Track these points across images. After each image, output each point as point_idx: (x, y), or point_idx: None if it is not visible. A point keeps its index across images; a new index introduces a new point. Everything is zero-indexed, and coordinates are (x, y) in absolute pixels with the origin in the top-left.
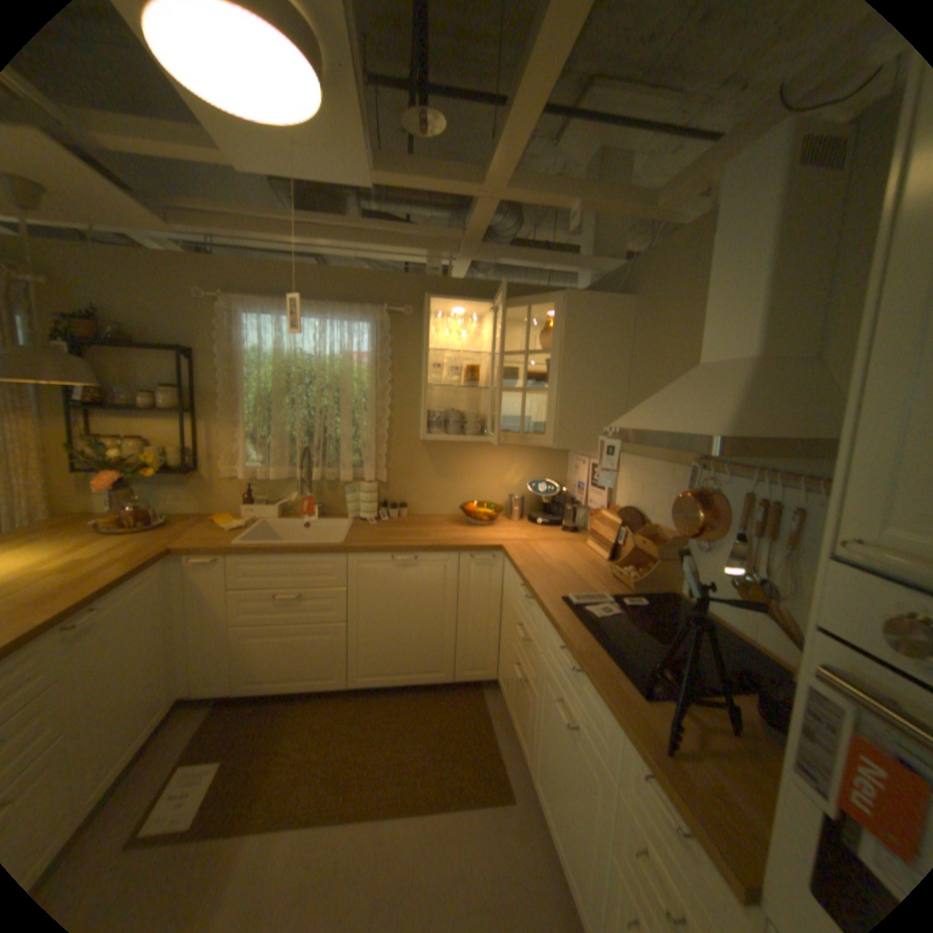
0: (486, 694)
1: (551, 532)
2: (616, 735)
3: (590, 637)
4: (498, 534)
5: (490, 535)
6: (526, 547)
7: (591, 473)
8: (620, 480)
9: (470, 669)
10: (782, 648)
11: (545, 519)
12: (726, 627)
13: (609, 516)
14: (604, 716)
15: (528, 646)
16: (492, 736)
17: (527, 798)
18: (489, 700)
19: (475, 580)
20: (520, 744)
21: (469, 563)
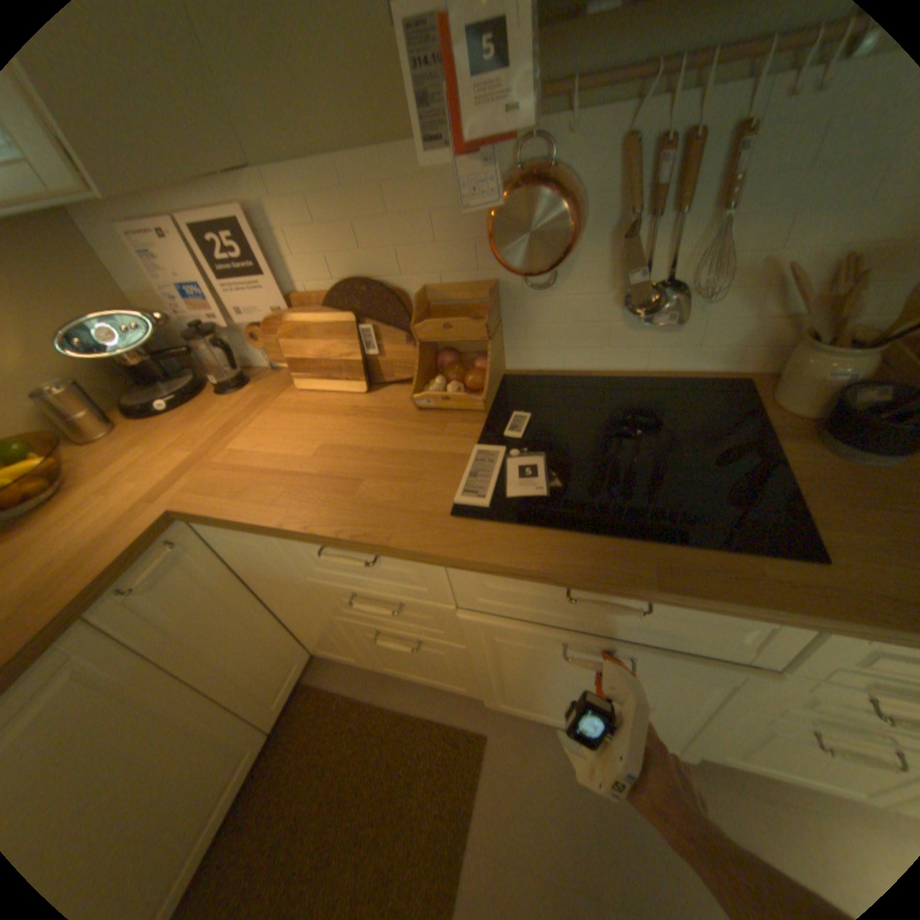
0: (310, 680)
1: (208, 408)
2: (795, 637)
3: (604, 538)
4: (115, 492)
5: (100, 508)
6: (219, 470)
7: (197, 248)
8: (282, 234)
9: (275, 694)
10: (688, 356)
11: (165, 393)
12: (597, 373)
13: (311, 316)
14: (742, 626)
15: (396, 609)
16: (382, 712)
17: (484, 713)
18: (323, 680)
19: (170, 611)
20: (428, 684)
21: (126, 605)
